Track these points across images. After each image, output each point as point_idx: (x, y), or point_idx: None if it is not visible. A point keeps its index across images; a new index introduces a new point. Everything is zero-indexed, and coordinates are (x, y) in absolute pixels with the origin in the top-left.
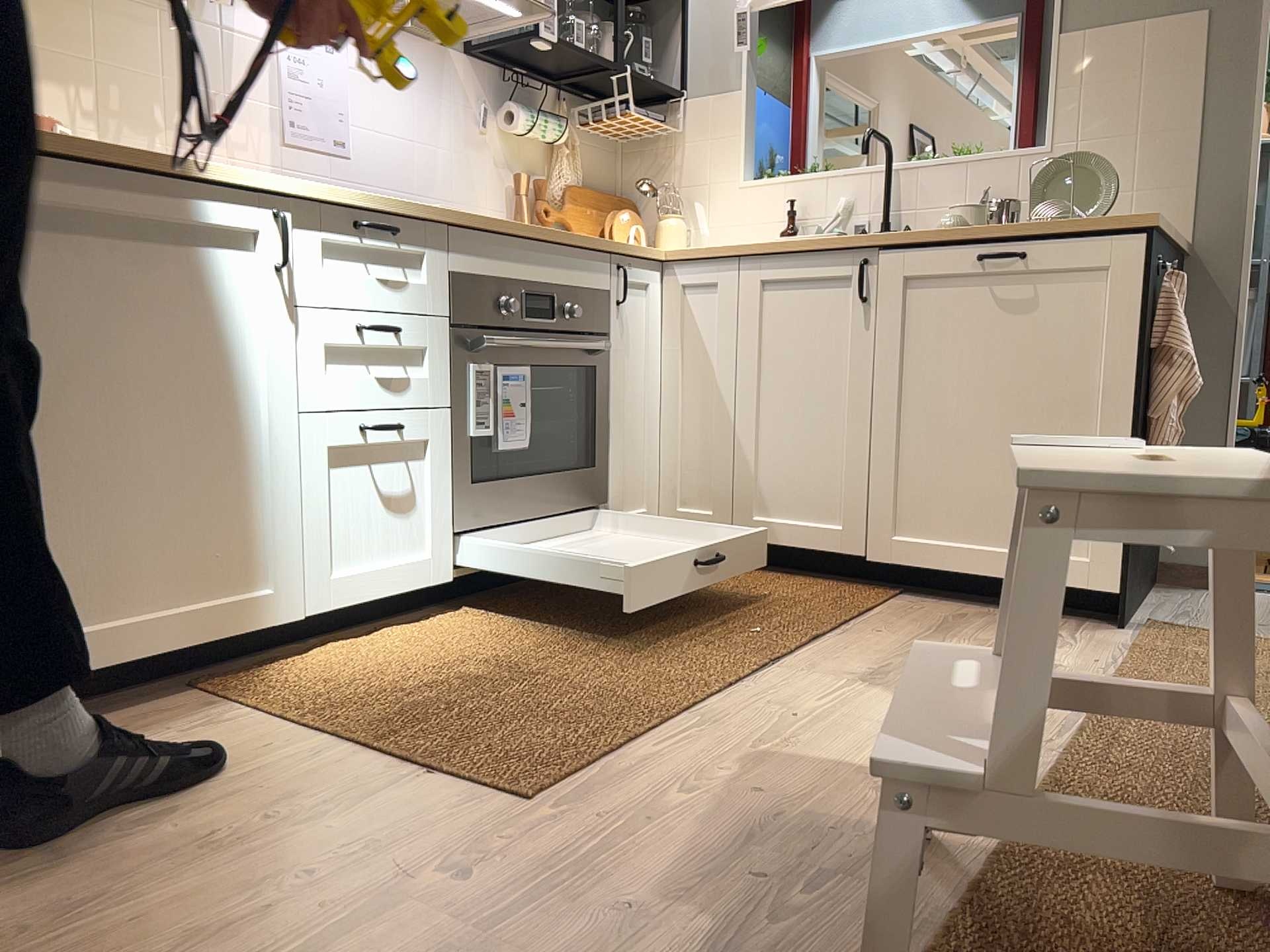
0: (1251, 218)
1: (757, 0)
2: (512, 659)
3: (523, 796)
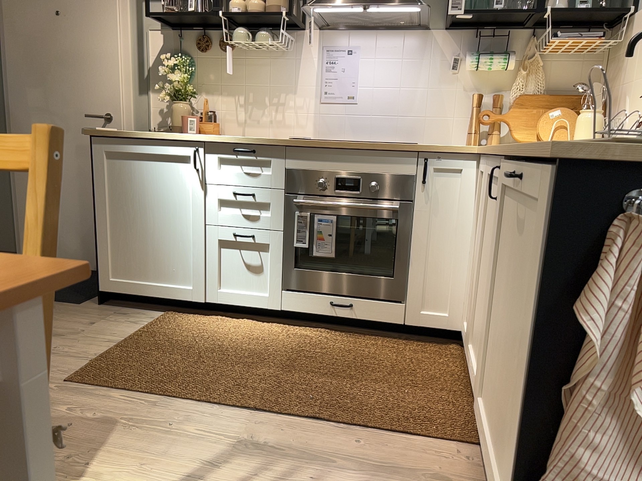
0: None
1: None
2: (222, 349)
3: (65, 379)
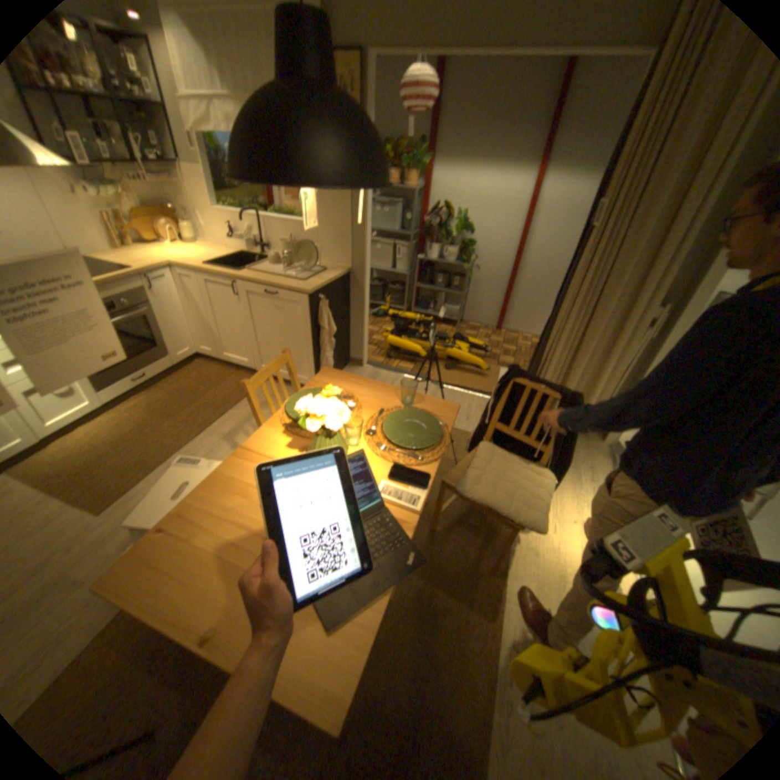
0: (368, 260)
1: (199, 116)
2: (119, 439)
3: (95, 512)
